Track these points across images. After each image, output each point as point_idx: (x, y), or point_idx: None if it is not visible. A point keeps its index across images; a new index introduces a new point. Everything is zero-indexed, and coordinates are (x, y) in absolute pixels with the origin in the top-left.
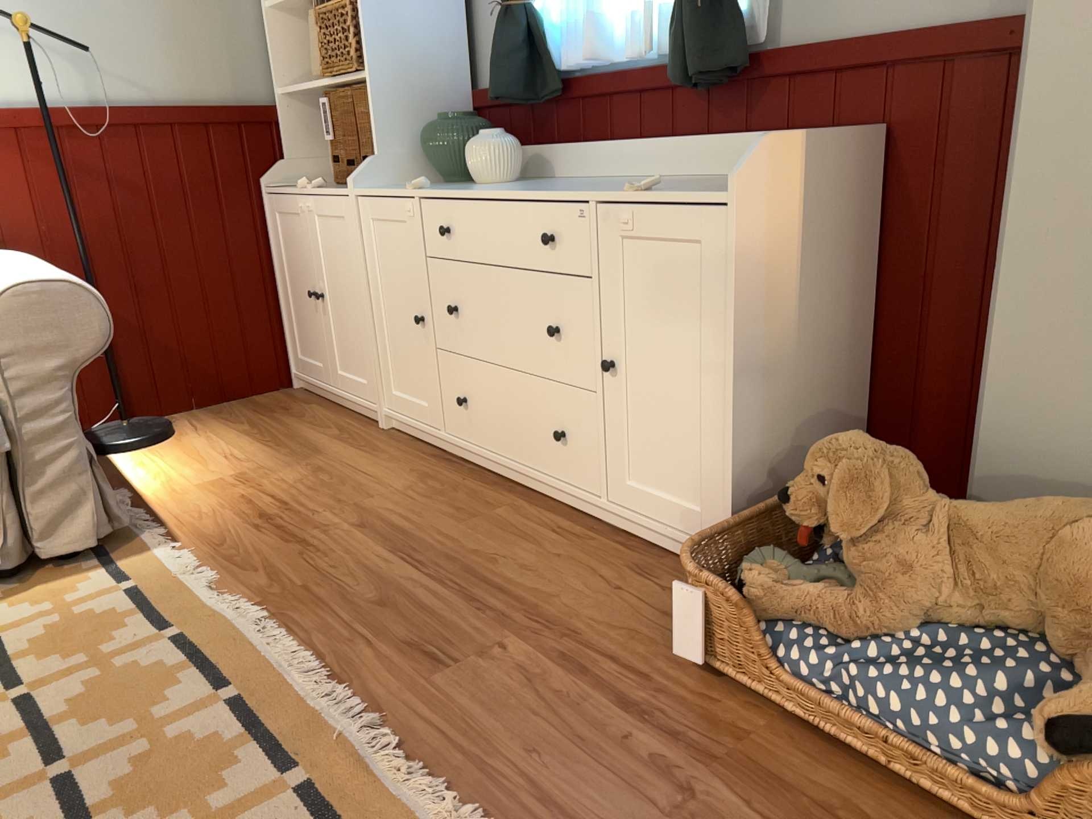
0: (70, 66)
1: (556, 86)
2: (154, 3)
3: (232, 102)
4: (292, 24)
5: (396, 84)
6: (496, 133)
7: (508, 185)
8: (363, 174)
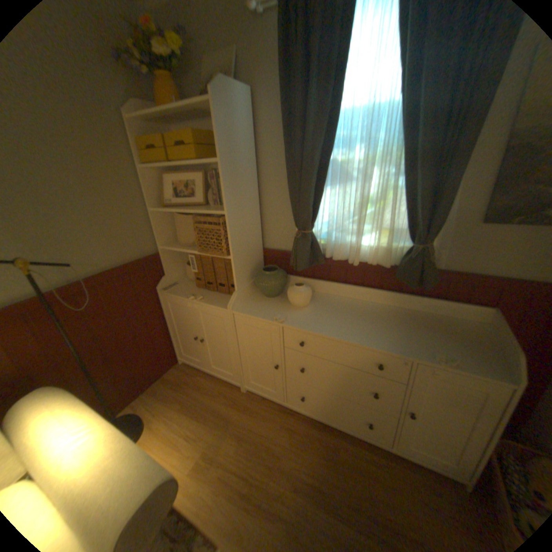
0: (50, 266)
1: (323, 262)
2: (92, 218)
3: (138, 255)
4: (162, 213)
5: (242, 257)
6: (303, 285)
7: (315, 310)
8: (234, 301)
